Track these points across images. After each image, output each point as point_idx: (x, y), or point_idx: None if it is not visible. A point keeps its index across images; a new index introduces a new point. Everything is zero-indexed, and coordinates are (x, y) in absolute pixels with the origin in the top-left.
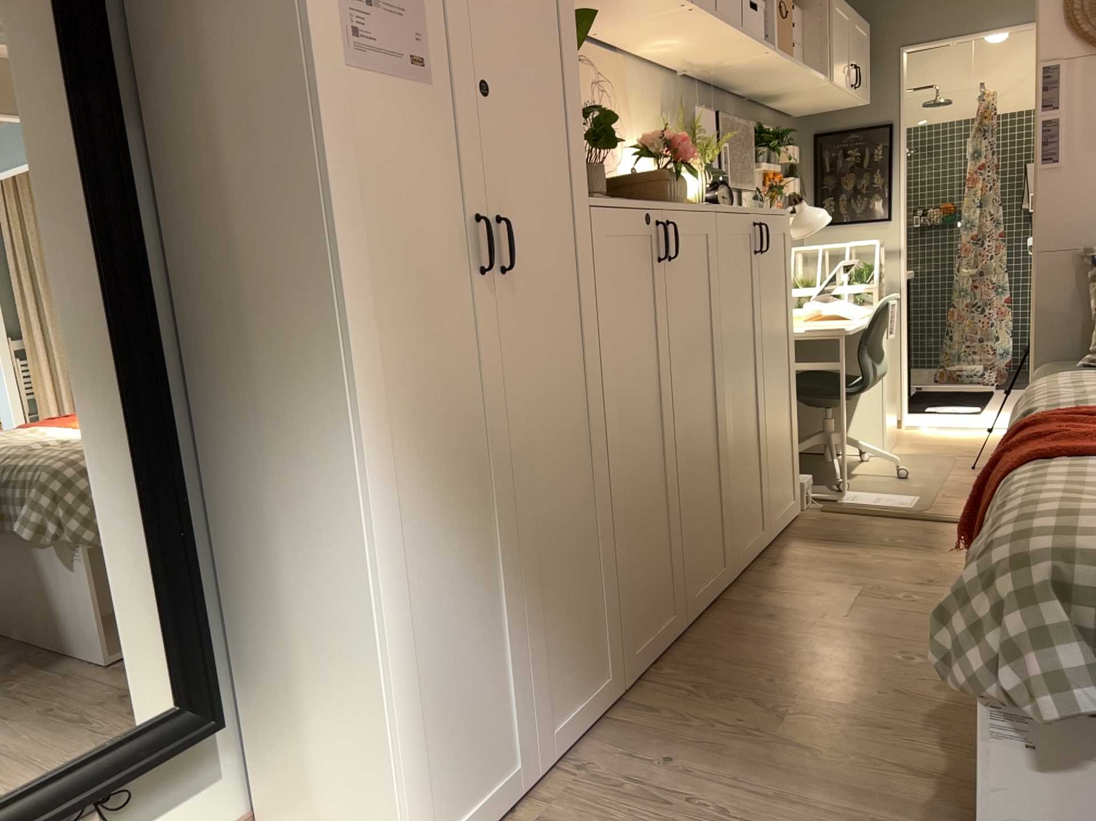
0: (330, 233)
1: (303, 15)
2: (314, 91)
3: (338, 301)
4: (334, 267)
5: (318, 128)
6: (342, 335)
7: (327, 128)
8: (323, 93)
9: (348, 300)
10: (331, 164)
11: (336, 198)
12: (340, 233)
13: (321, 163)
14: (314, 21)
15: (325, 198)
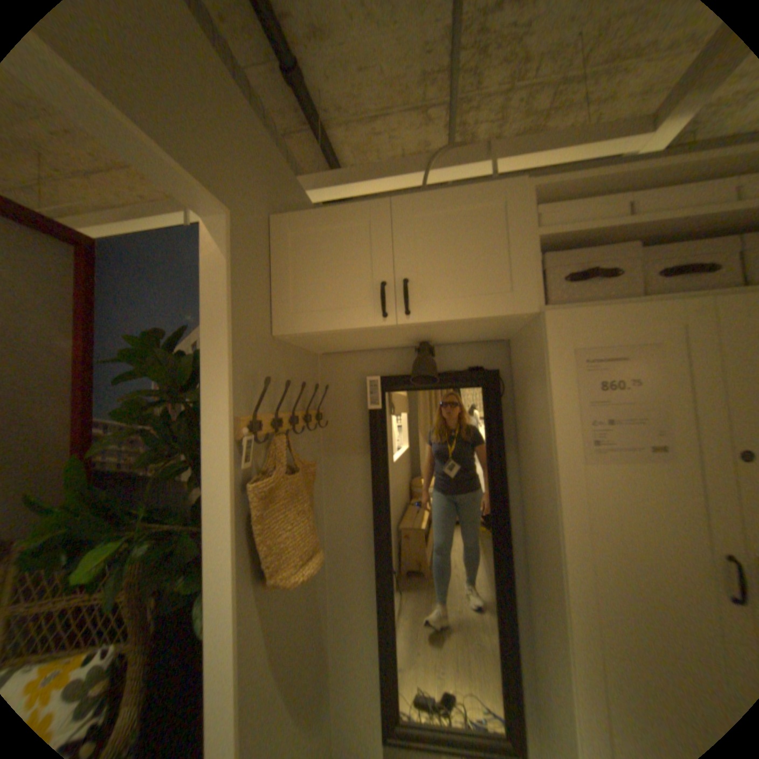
0: (568, 566)
1: (557, 445)
2: (562, 486)
3: (572, 607)
4: (570, 586)
5: (563, 506)
6: (573, 628)
7: (571, 505)
8: (570, 485)
9: (581, 607)
10: (573, 525)
11: (575, 545)
12: (577, 566)
13: (564, 525)
14: (566, 446)
15: (566, 546)
